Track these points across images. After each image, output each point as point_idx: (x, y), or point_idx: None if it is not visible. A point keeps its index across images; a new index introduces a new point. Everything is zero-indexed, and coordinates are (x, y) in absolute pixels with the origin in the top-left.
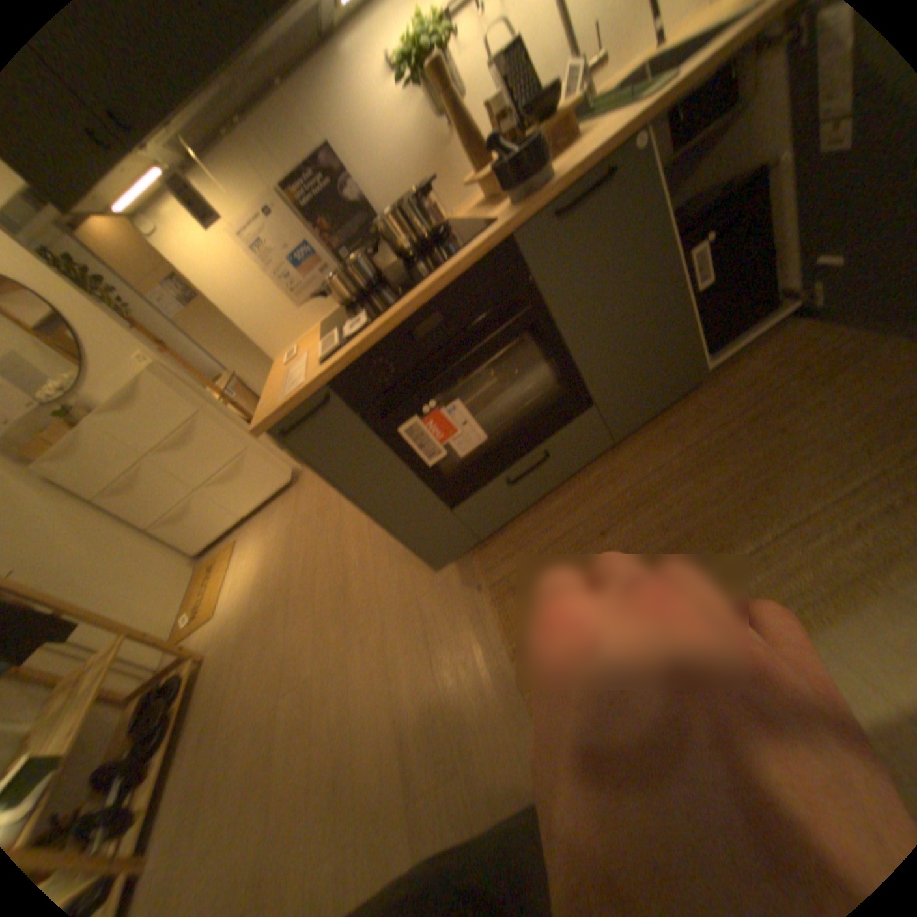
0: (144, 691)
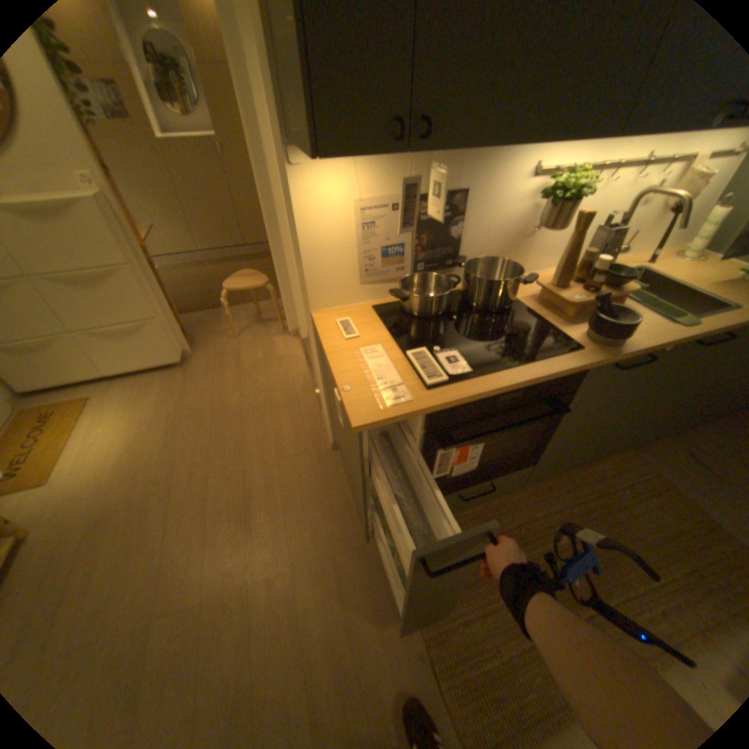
0: None
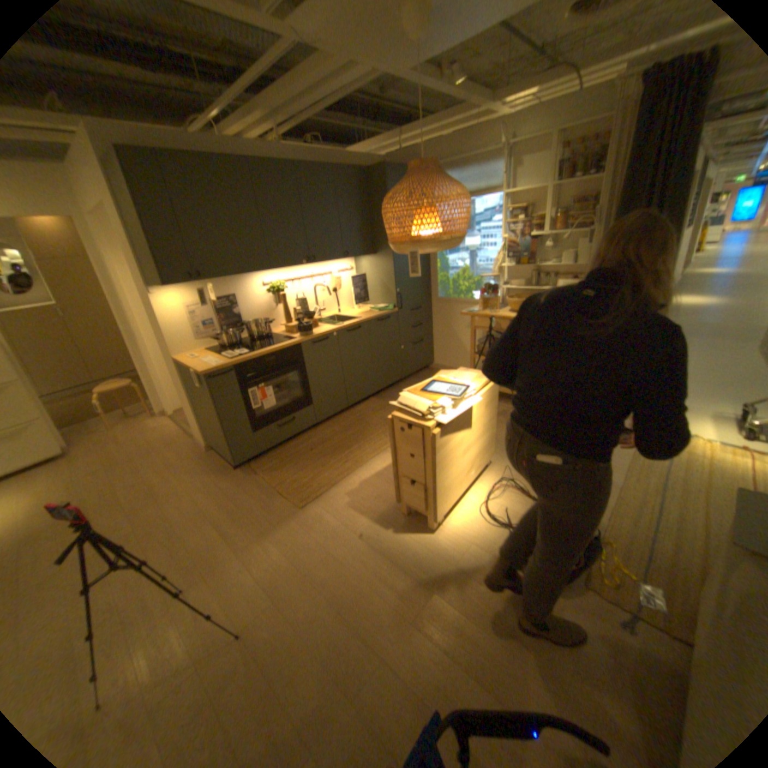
0: None
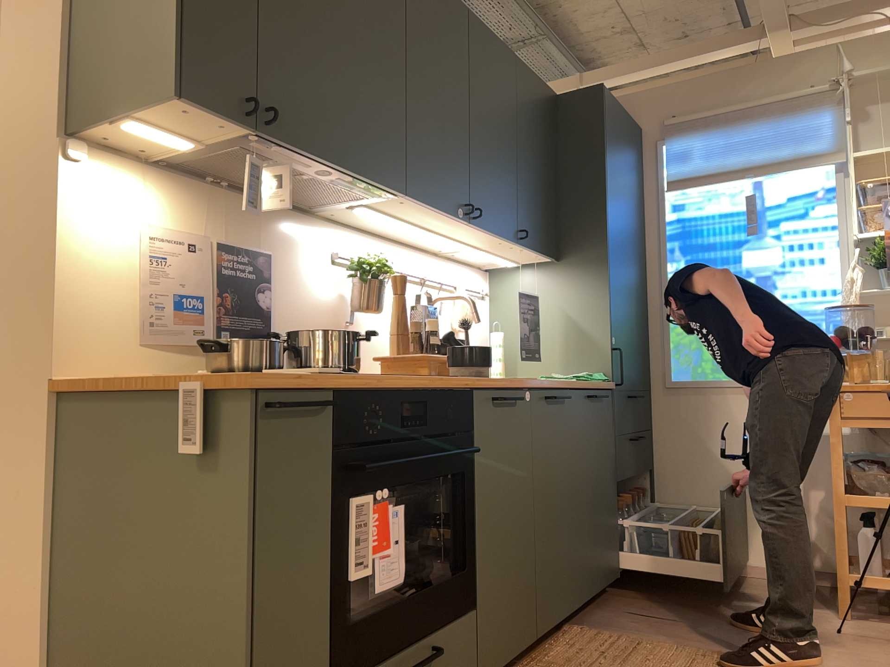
0: None
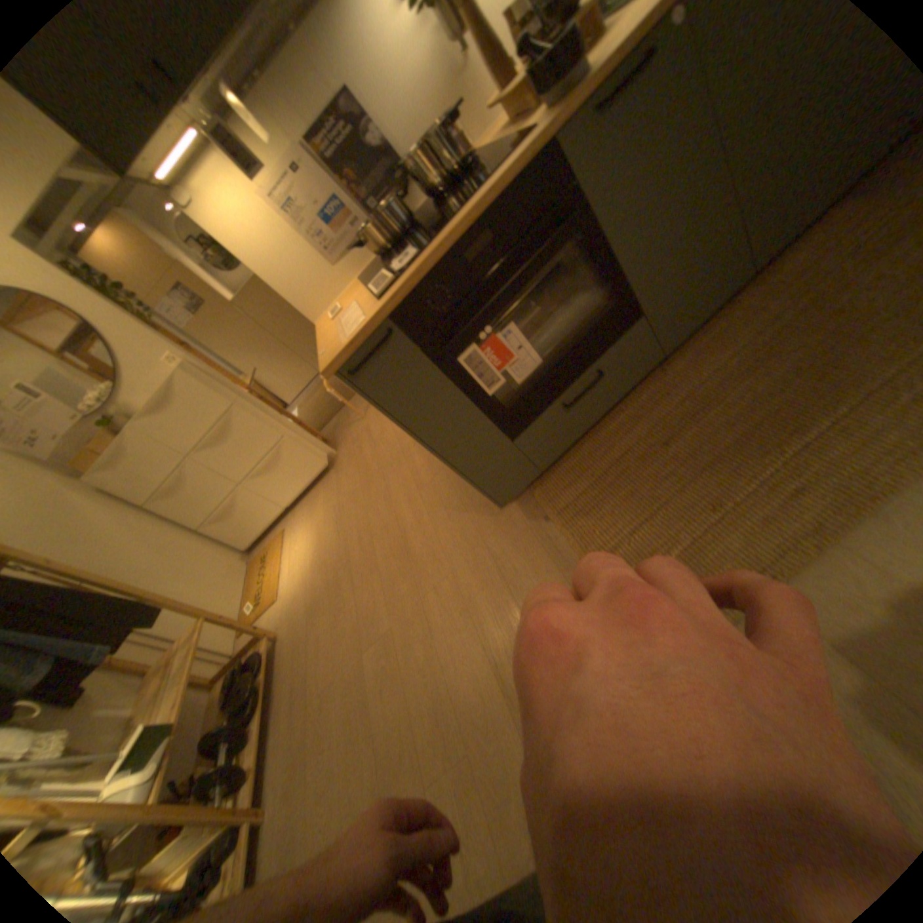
0: (227, 670)
